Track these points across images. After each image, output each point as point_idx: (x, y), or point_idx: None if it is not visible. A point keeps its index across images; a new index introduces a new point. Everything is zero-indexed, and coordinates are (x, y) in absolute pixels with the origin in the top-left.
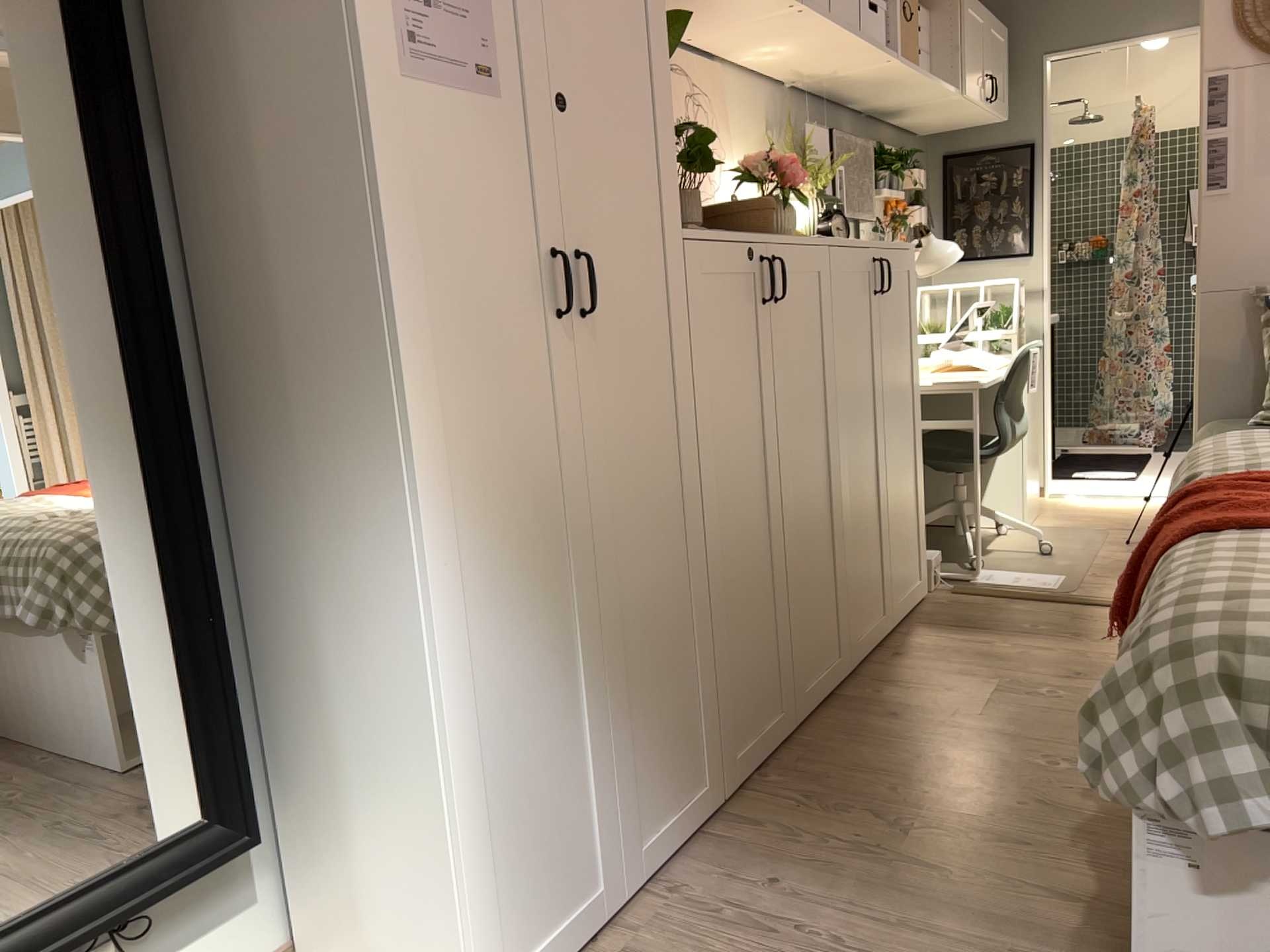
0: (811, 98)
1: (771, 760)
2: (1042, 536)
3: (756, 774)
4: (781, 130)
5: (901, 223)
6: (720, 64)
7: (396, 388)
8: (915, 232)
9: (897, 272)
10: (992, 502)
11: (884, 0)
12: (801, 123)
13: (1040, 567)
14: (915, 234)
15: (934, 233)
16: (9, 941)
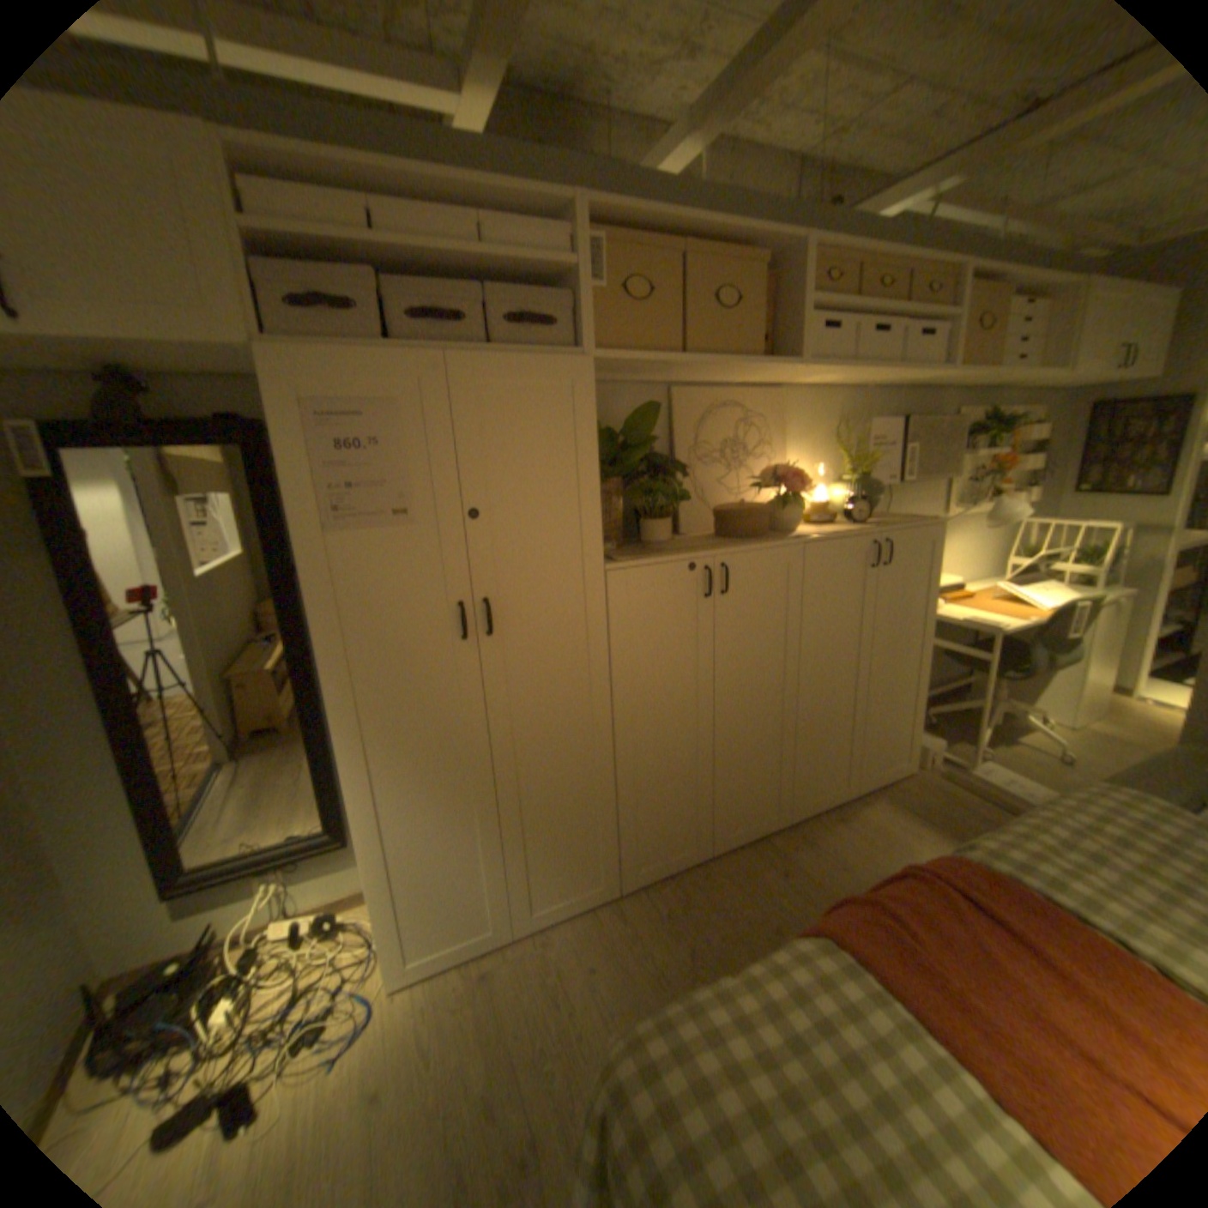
0: (903, 388)
1: (678, 873)
2: (1082, 744)
3: (661, 879)
4: (857, 421)
5: (1014, 468)
6: (787, 387)
7: (327, 693)
8: (1035, 473)
9: (912, 545)
10: (1047, 702)
11: (949, 319)
12: (873, 416)
13: (1045, 777)
14: (1038, 472)
15: (1071, 467)
16: (233, 861)
